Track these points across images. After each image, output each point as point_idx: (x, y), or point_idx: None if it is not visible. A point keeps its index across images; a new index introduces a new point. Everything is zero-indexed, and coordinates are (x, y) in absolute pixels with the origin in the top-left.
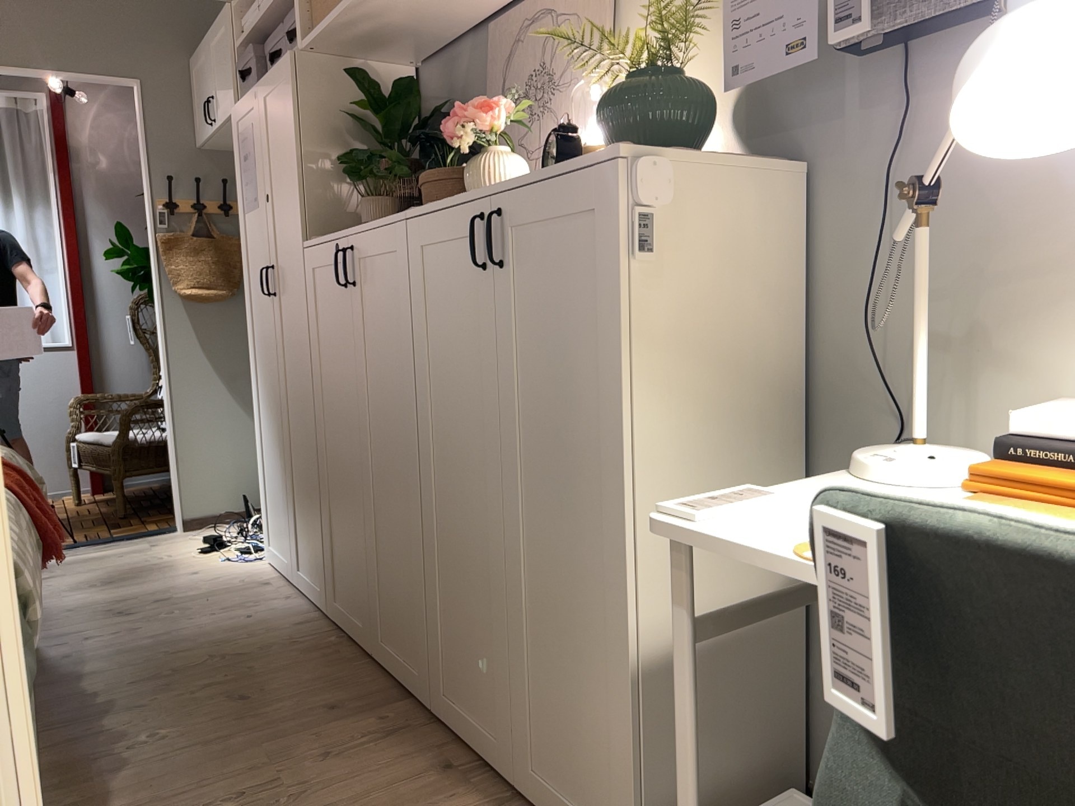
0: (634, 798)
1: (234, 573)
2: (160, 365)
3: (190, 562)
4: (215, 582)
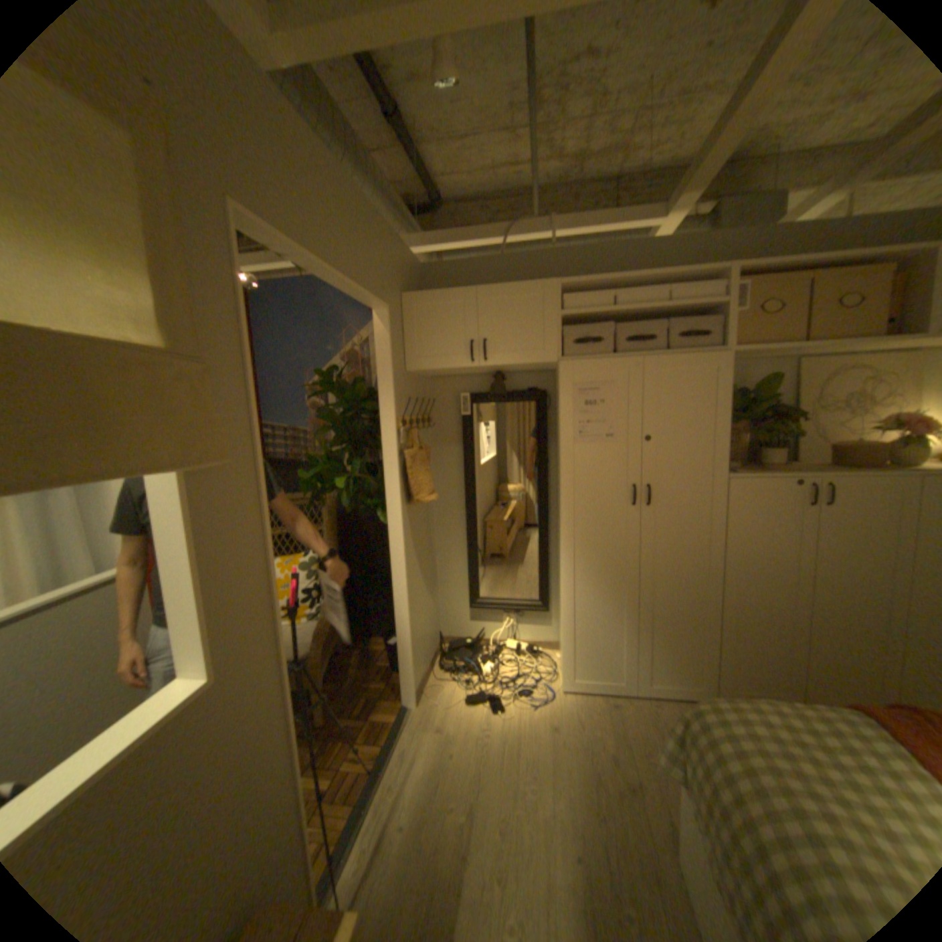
0: None
1: (577, 714)
2: (394, 569)
3: (522, 726)
4: (589, 727)
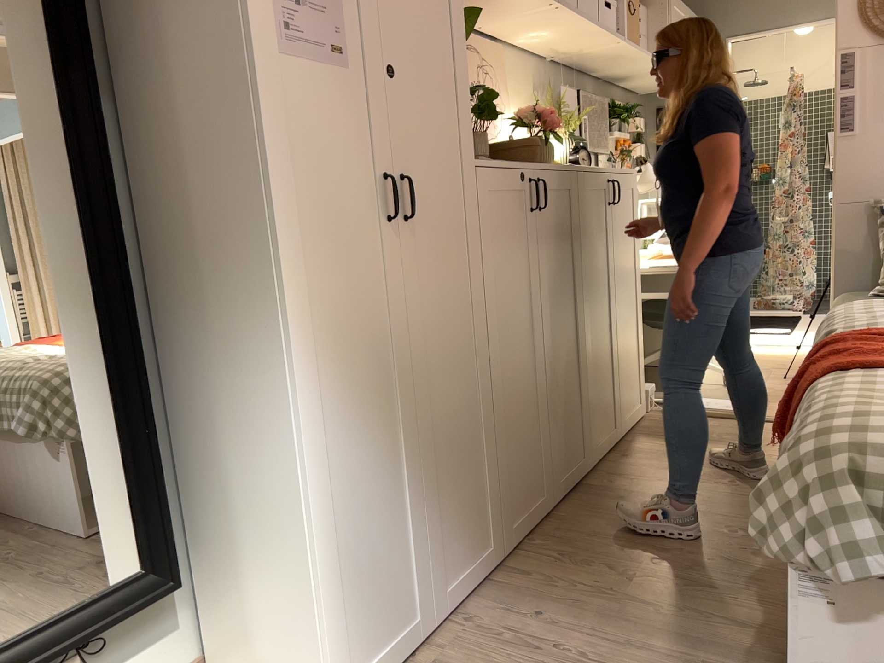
0: (645, 376)
1: None
2: None
3: None
4: None
